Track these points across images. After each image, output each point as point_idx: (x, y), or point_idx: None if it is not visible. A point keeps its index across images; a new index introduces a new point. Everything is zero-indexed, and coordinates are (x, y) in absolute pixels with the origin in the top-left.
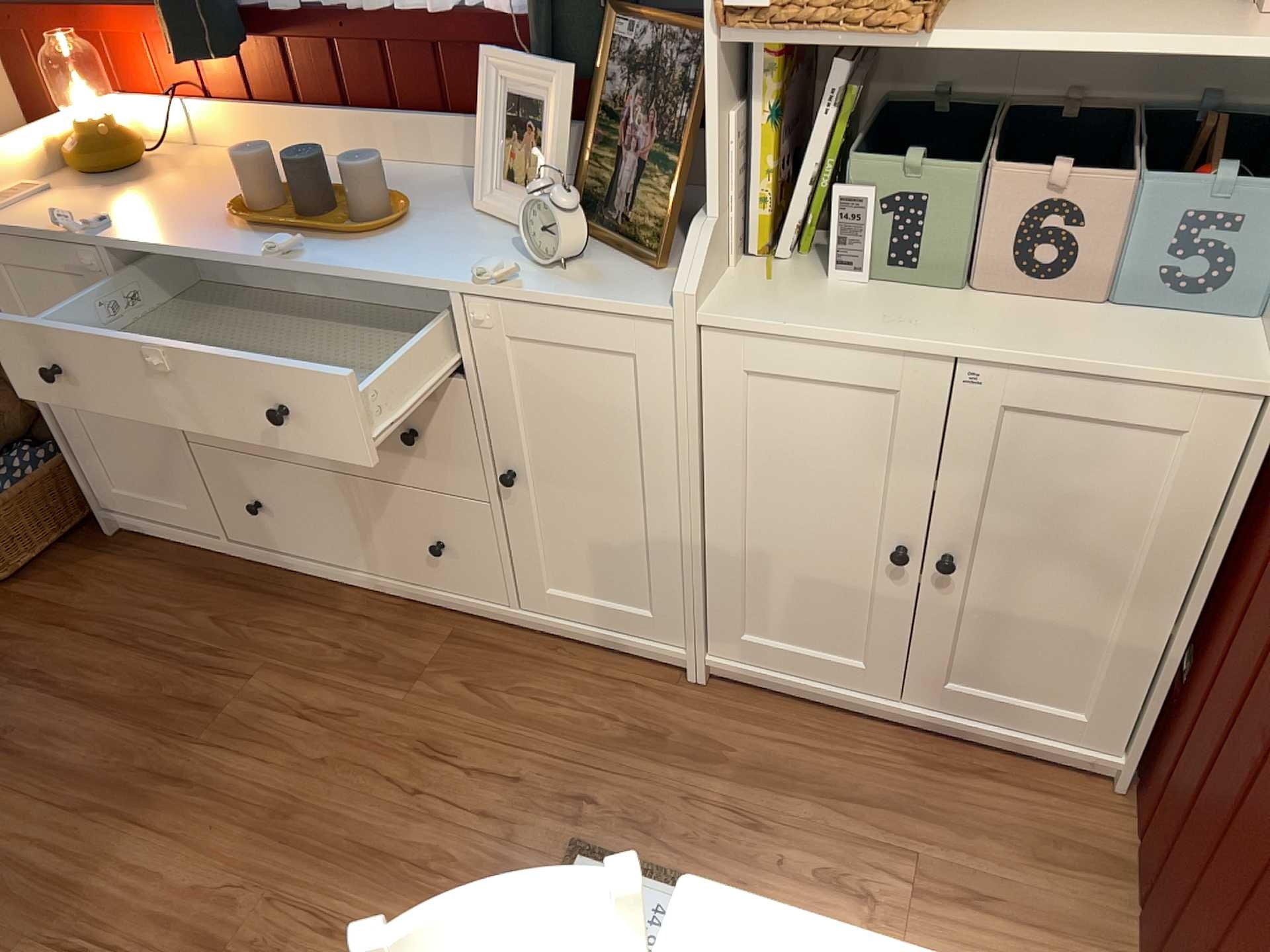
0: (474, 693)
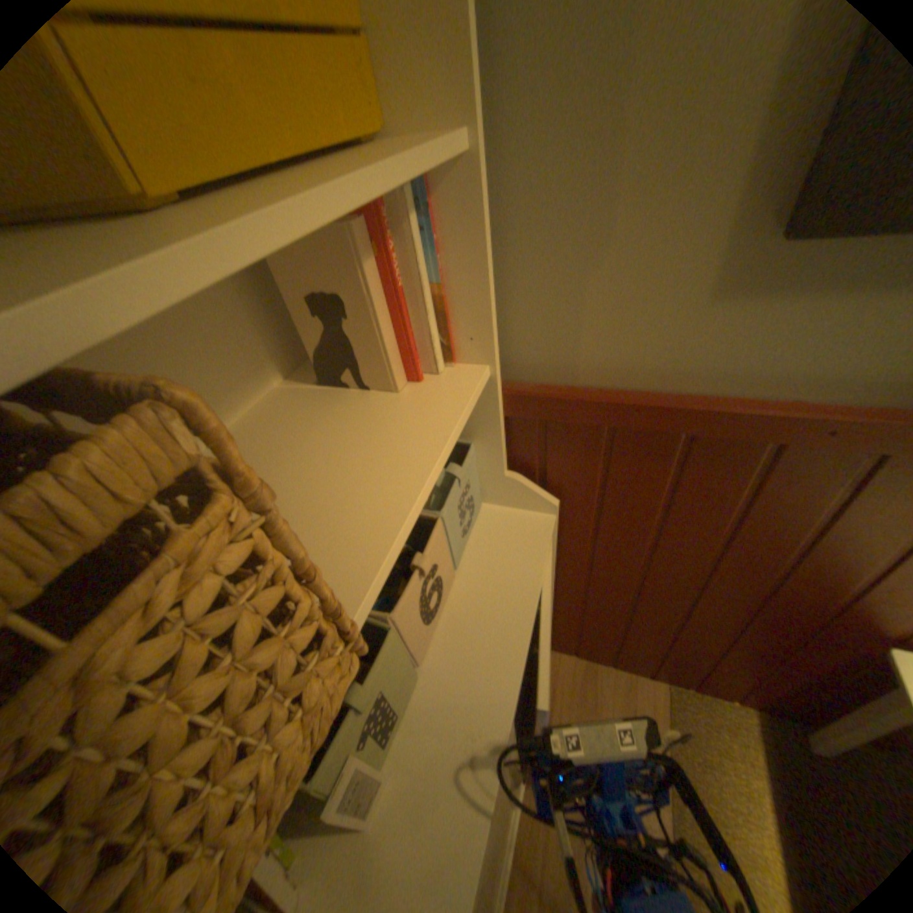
0: None
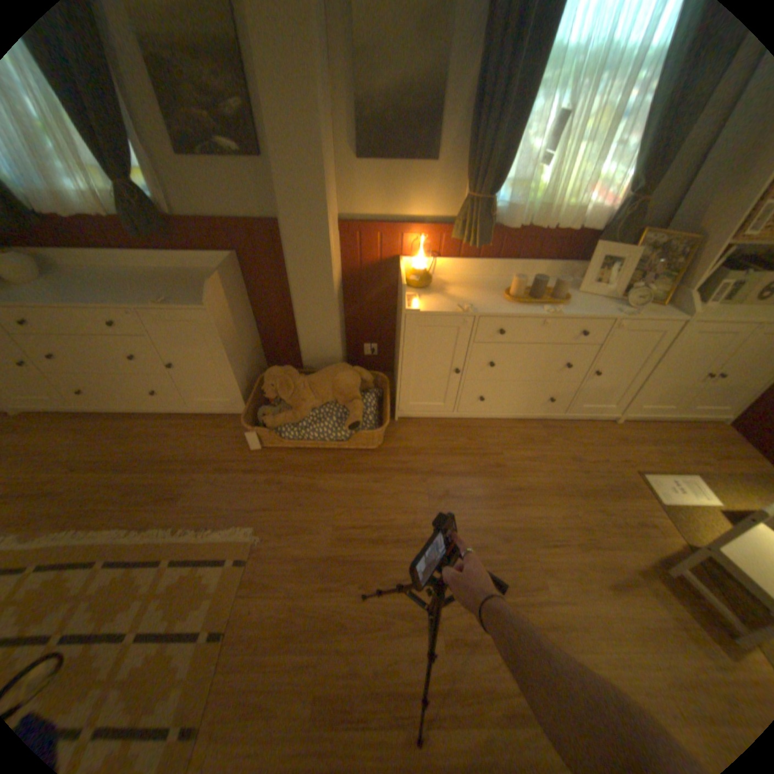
0: (567, 444)
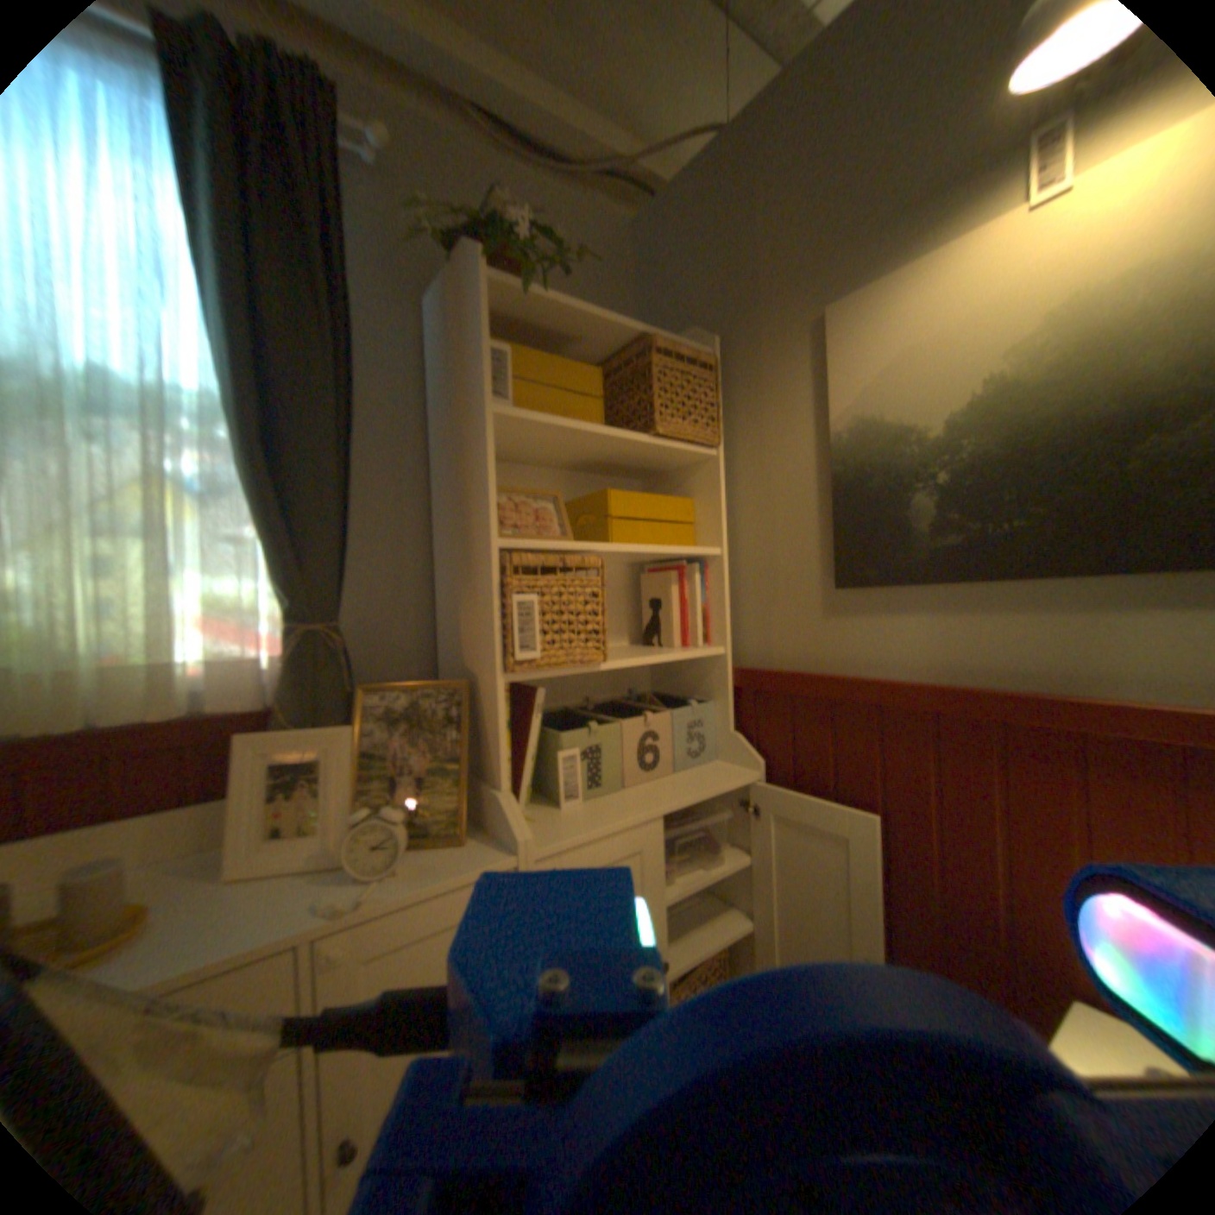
0: None
